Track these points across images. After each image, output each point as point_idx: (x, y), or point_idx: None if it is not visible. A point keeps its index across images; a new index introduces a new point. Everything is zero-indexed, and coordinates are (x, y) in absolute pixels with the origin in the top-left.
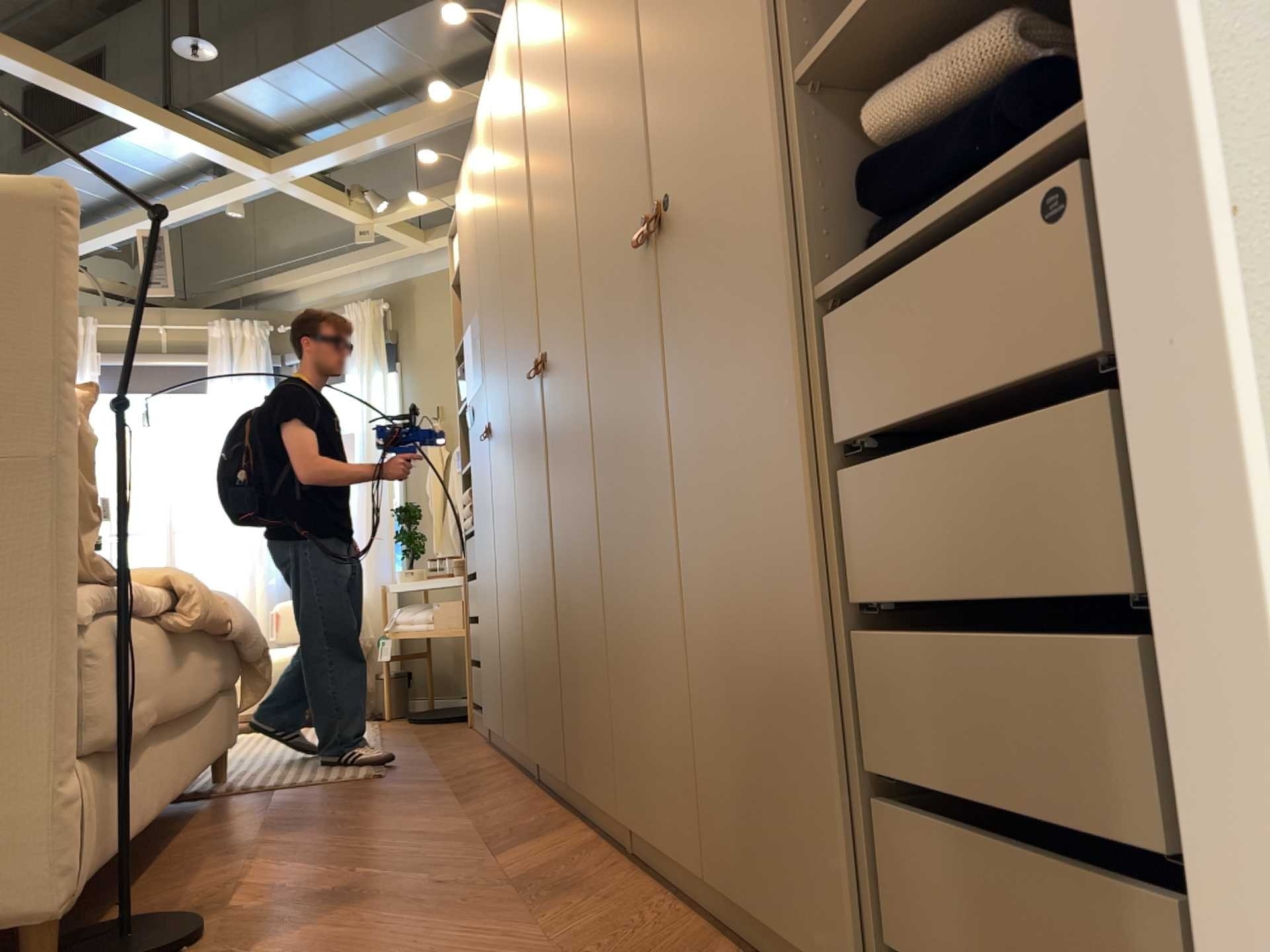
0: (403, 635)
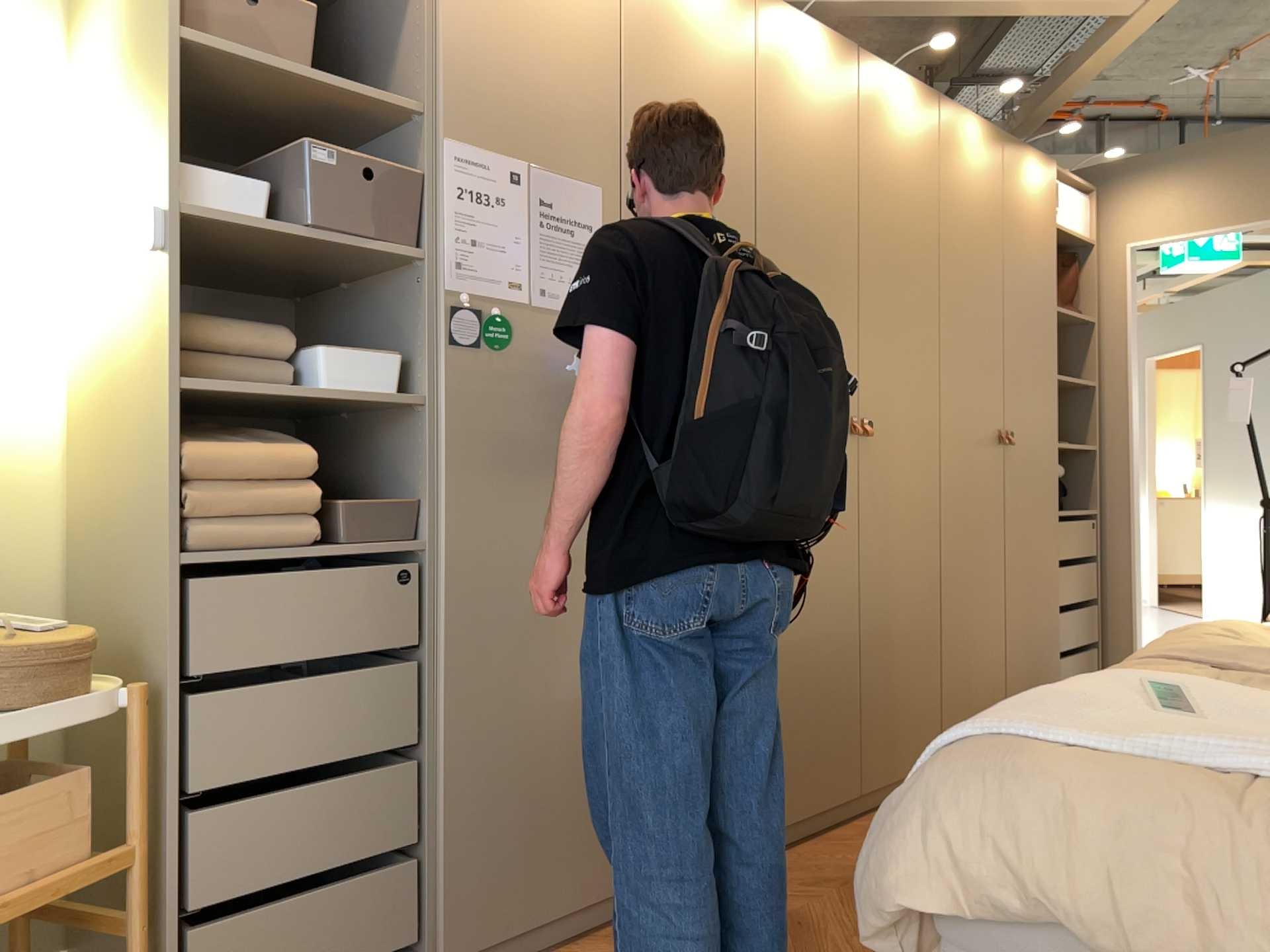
0: None
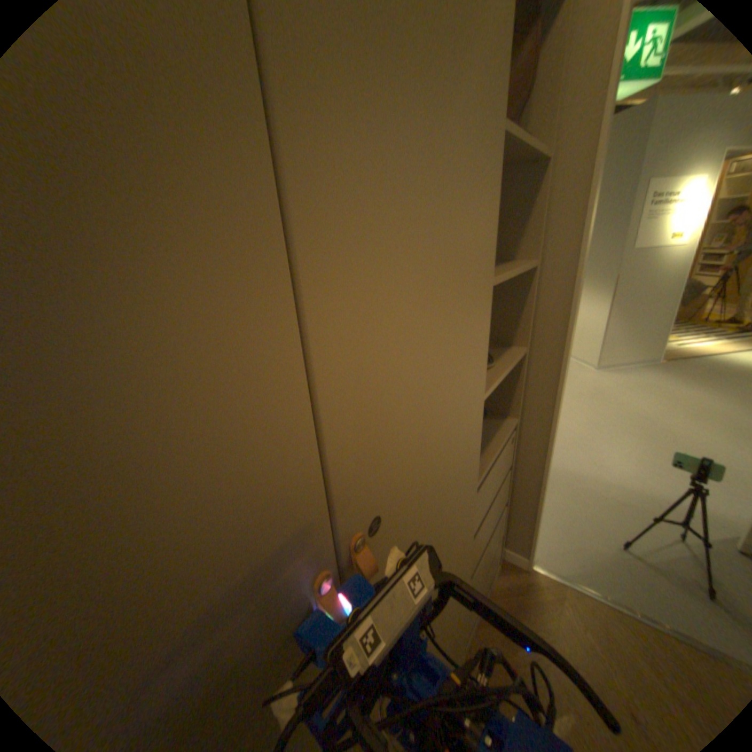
0: None
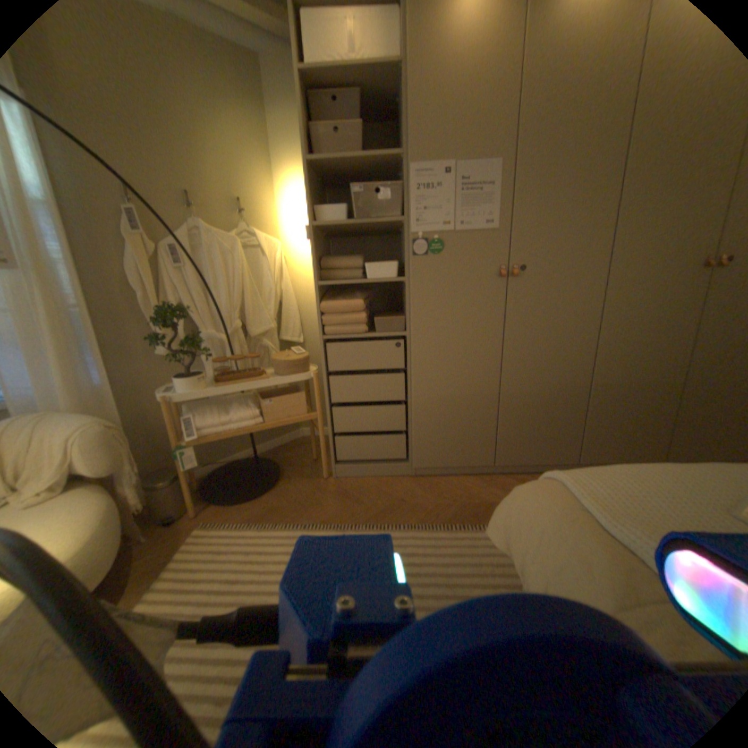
0: (214, 435)
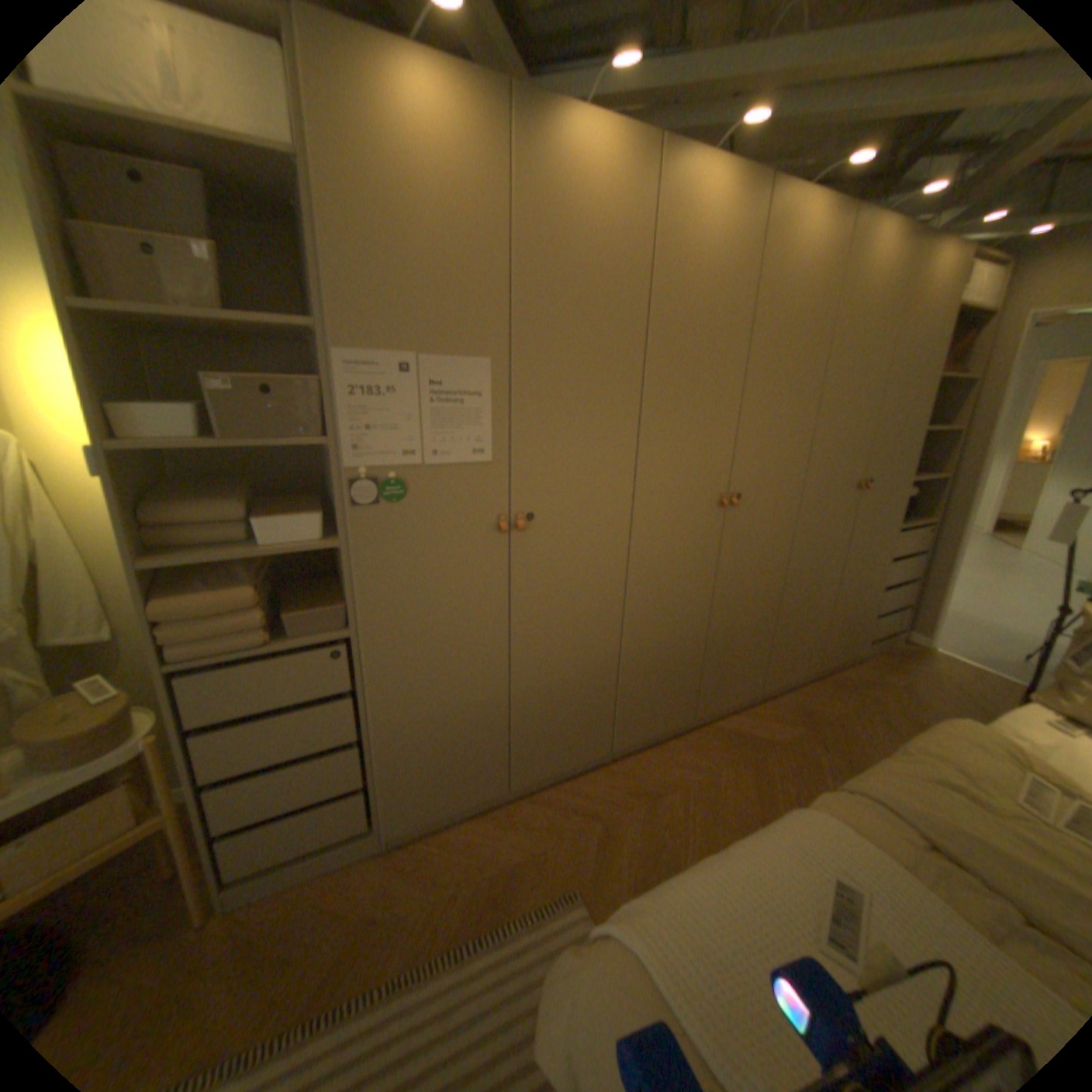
0: None
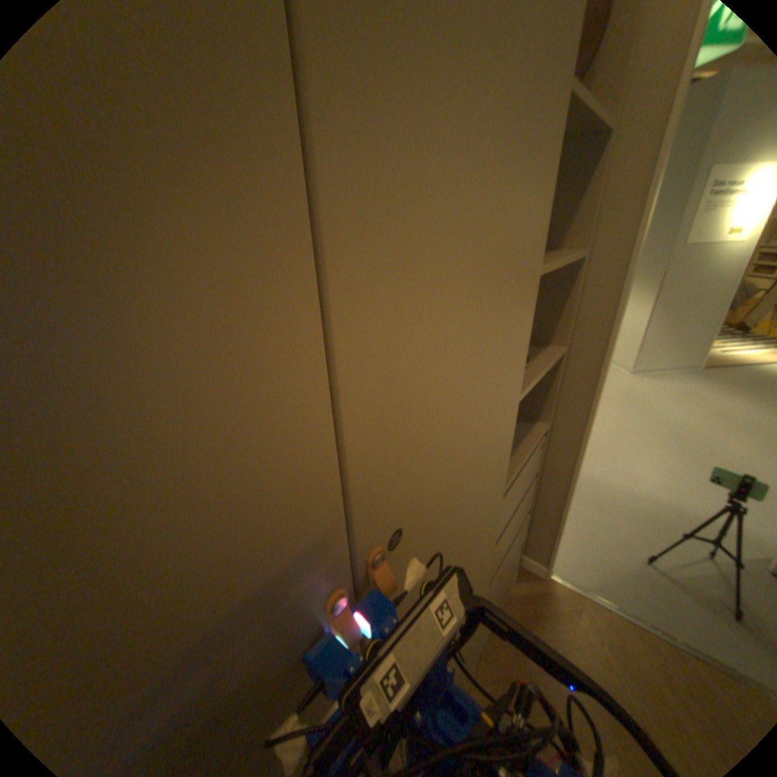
0: None
